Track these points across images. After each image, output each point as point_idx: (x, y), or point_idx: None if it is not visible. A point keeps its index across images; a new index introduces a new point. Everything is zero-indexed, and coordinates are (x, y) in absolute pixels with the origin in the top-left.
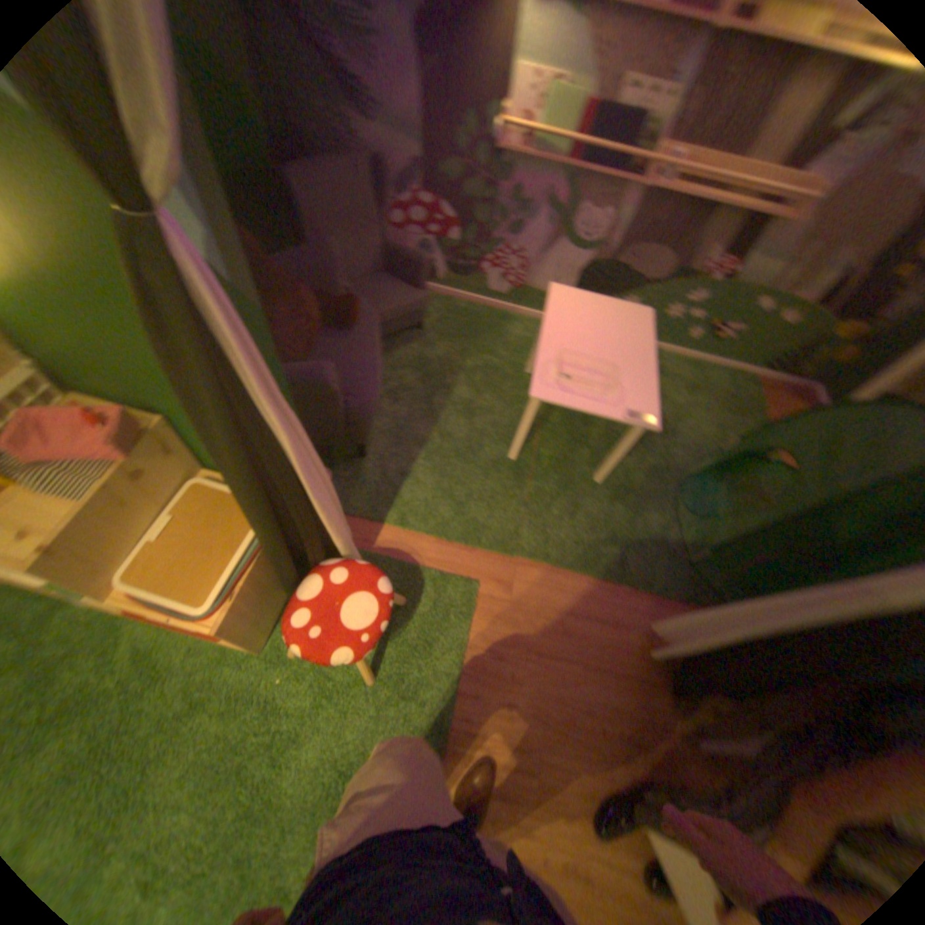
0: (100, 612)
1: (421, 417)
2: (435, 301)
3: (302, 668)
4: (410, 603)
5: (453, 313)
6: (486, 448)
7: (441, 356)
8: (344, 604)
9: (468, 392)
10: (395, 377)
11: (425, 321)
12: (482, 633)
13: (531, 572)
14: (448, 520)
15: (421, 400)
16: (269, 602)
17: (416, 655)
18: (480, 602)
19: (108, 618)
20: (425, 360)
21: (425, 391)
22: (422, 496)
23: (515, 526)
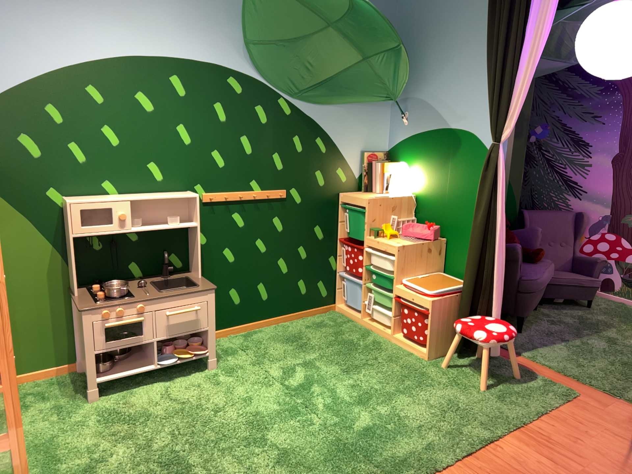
0: (367, 327)
1: (570, 333)
2: (608, 301)
3: (447, 372)
4: (524, 379)
5: (622, 308)
6: (618, 356)
7: (600, 318)
8: (489, 326)
9: (615, 335)
10: (558, 316)
11: (595, 305)
12: (572, 410)
13: (630, 408)
14: (569, 367)
15: (574, 328)
16: (447, 333)
17: (517, 395)
18: (577, 400)
19: (369, 330)
20: (586, 317)
21: (579, 326)
22: (553, 354)
23: (625, 386)
